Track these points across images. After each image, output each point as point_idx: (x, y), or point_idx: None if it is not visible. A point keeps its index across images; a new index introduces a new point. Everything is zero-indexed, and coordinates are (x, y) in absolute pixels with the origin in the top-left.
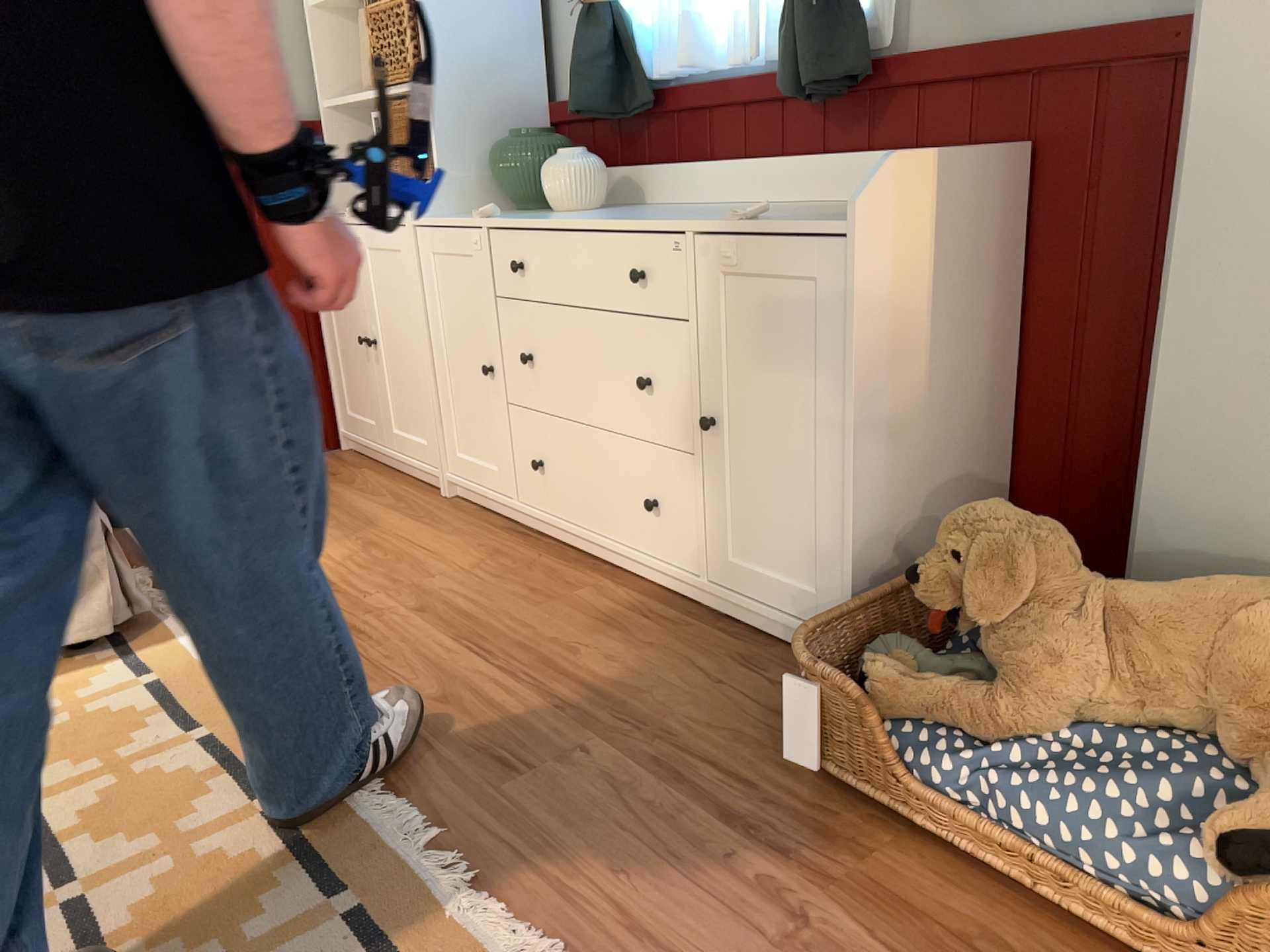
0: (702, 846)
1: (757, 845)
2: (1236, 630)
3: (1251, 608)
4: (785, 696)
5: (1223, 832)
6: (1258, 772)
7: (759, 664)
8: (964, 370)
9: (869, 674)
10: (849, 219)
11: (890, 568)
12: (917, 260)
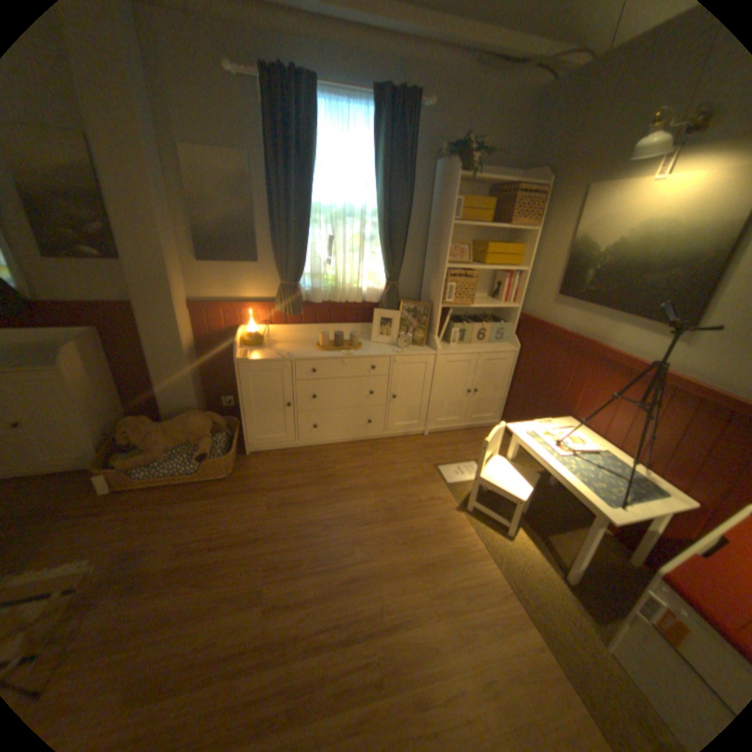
0: (88, 524)
1: (103, 515)
2: (185, 424)
3: (186, 420)
4: (84, 483)
5: (195, 457)
6: (197, 445)
7: (69, 481)
8: (100, 385)
9: (113, 466)
10: (54, 364)
11: (101, 439)
12: (78, 367)
